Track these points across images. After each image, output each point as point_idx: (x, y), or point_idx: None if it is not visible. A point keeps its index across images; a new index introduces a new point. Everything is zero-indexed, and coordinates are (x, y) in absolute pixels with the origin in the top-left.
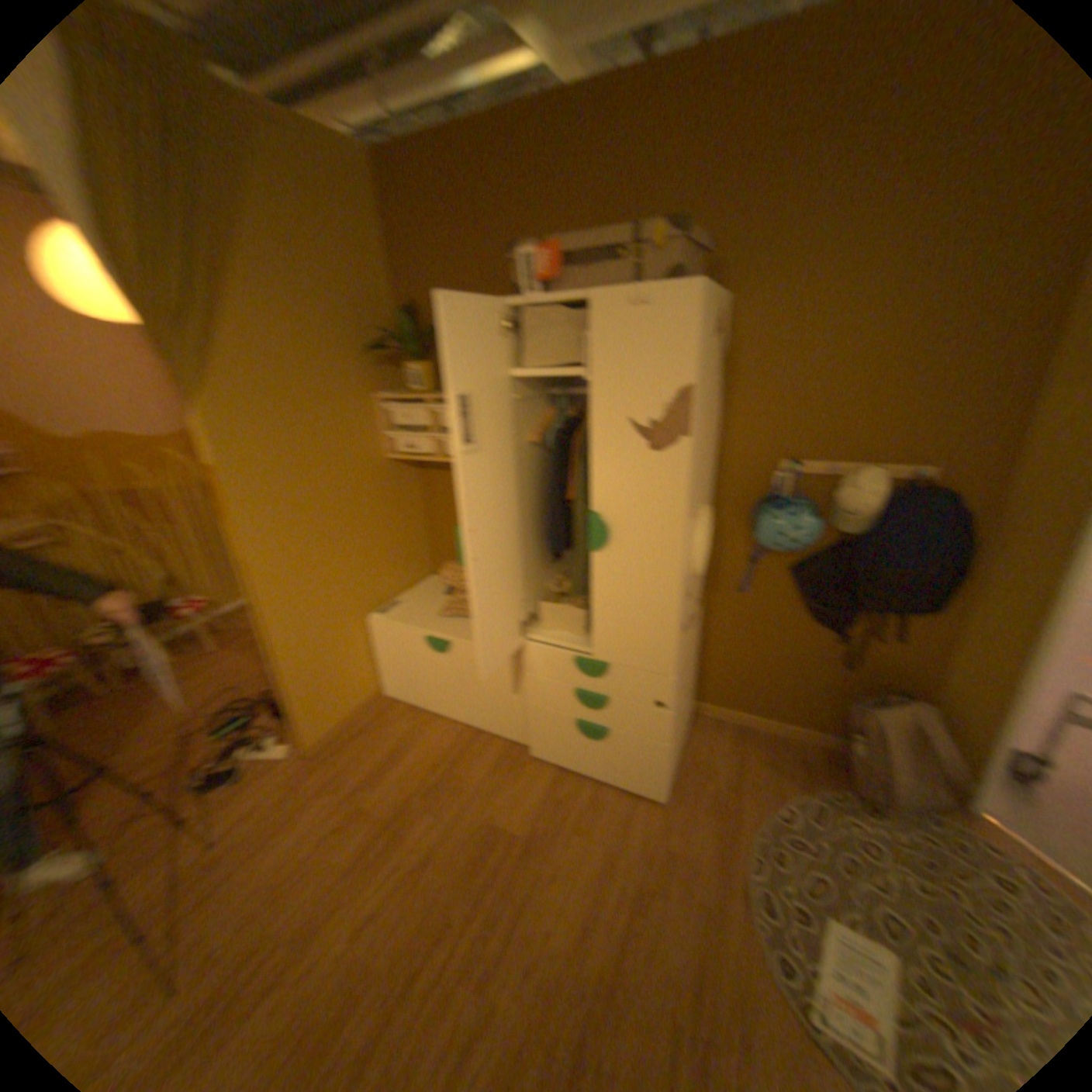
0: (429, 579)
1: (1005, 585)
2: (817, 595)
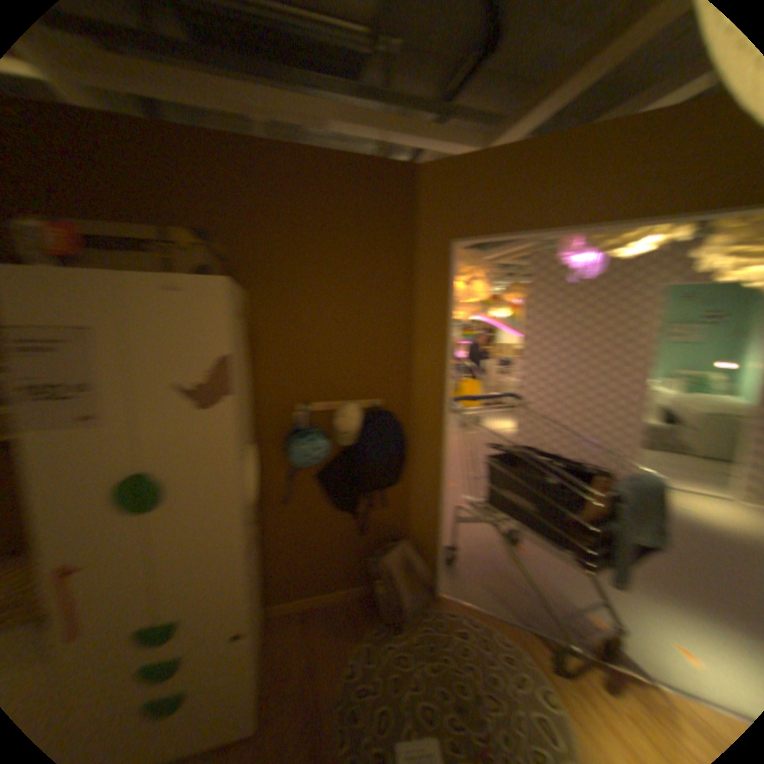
0: None
1: (418, 459)
2: (331, 492)
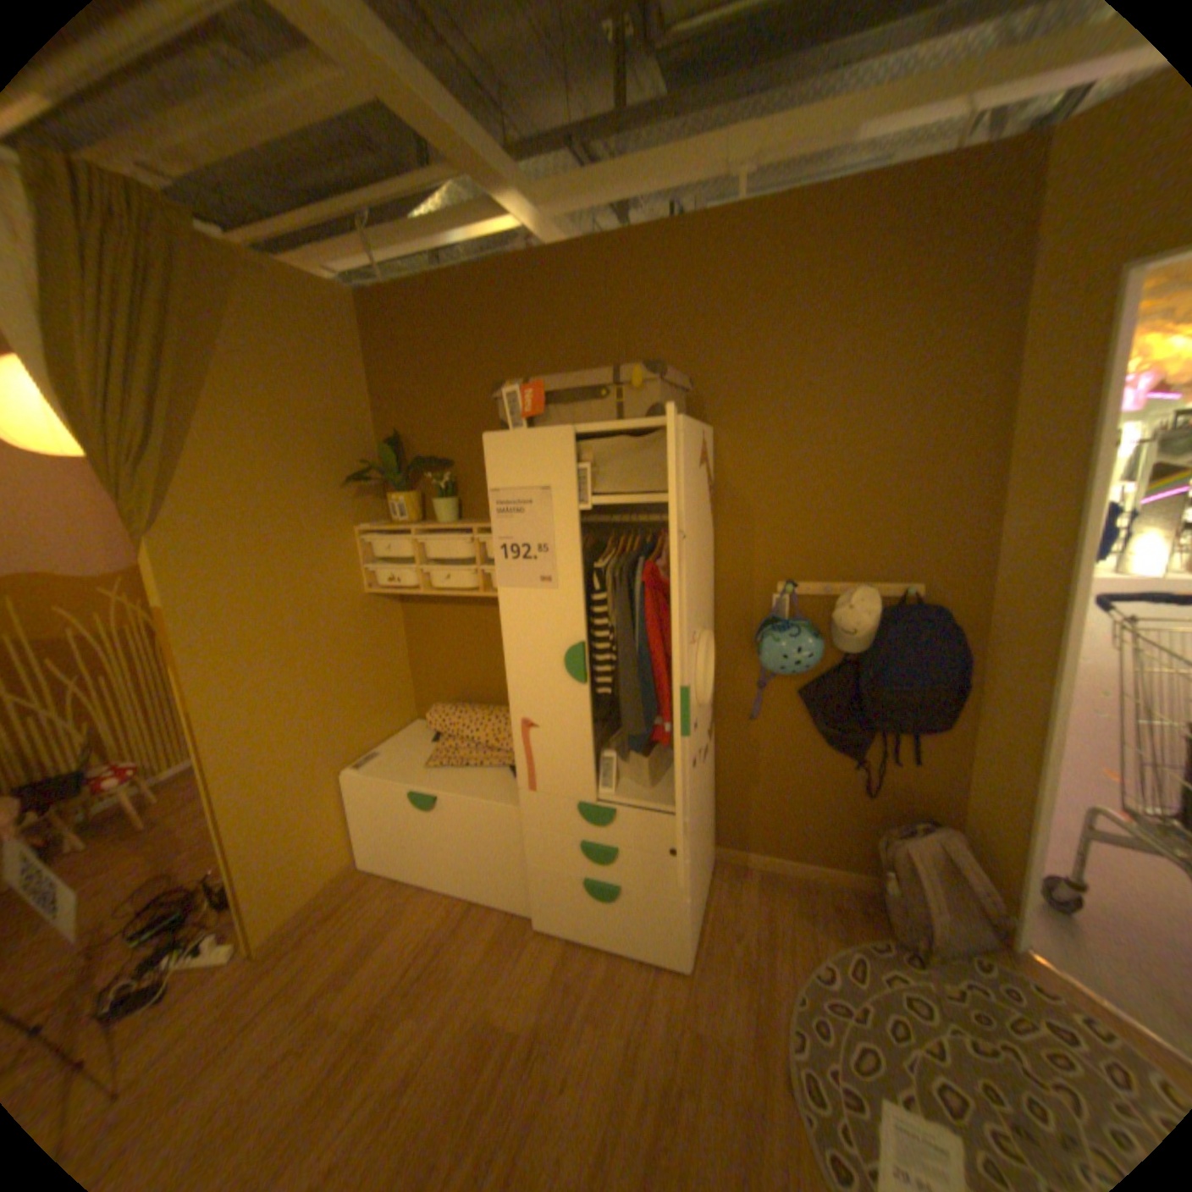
0: (417, 725)
1: (1006, 699)
2: (830, 719)
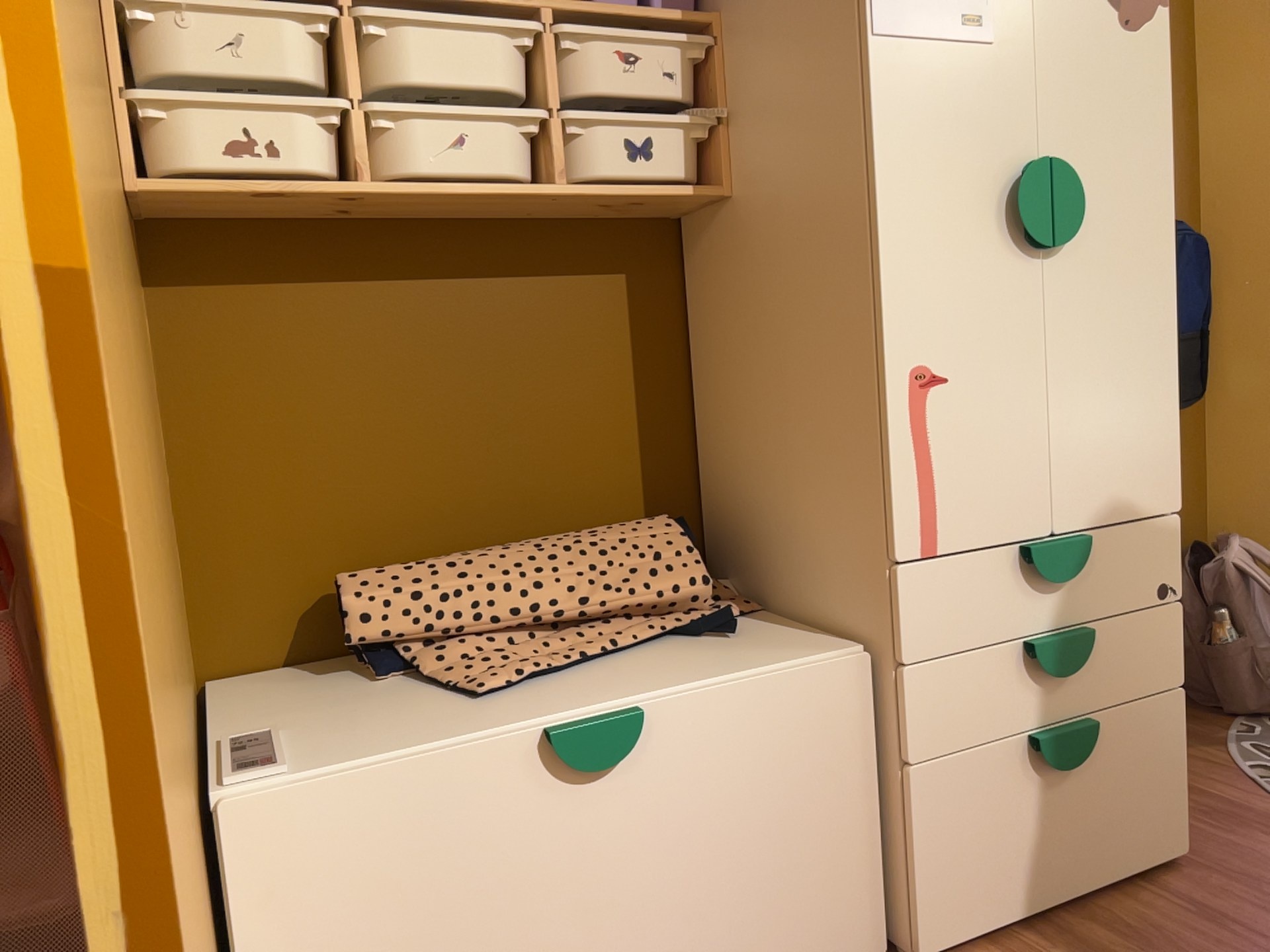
0: (231, 685)
1: (1235, 335)
2: None
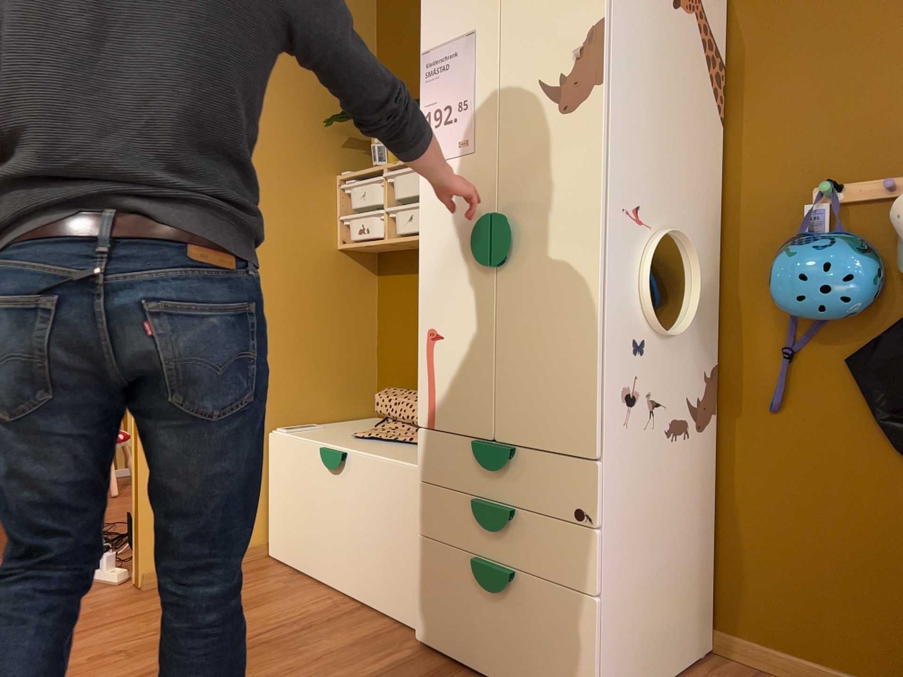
0: (370, 419)
1: None
2: (899, 402)
